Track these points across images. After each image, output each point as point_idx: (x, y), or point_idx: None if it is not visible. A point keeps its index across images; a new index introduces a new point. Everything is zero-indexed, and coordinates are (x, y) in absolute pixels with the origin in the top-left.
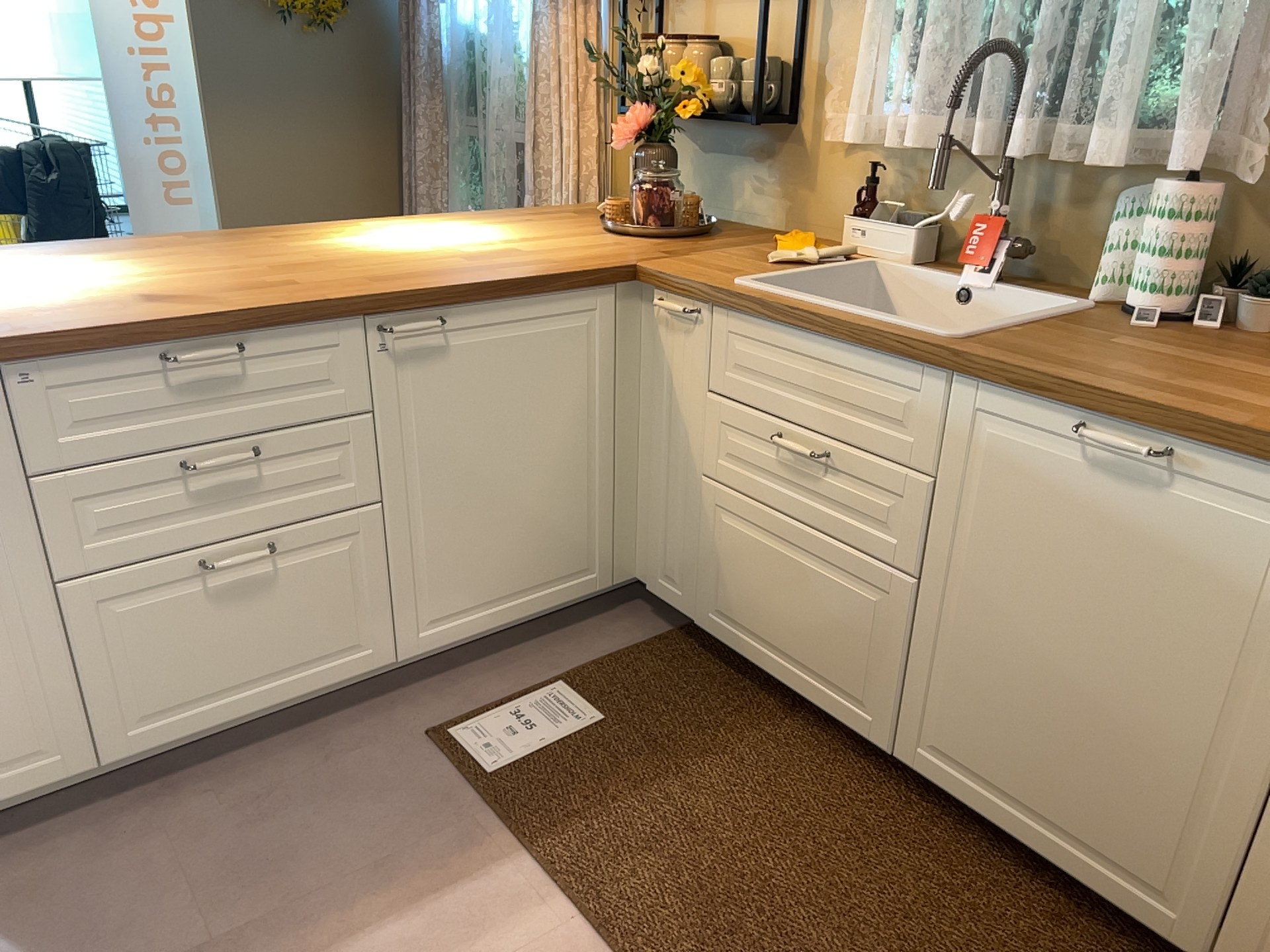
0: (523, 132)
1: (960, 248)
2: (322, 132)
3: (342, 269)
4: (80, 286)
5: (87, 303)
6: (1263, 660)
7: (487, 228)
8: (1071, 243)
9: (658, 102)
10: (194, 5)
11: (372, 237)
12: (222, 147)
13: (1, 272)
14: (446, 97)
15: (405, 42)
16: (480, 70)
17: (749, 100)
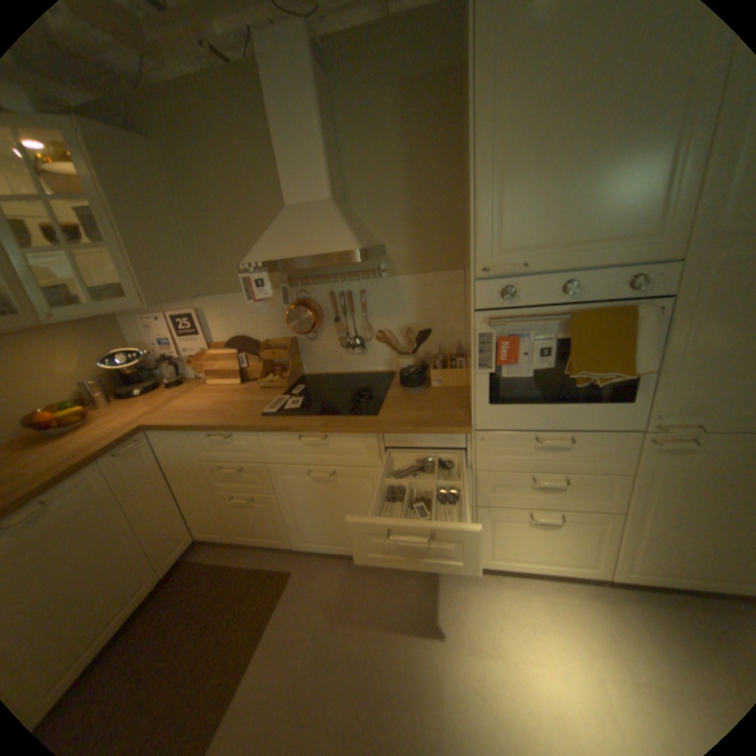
0: None
1: None
2: None
3: None
4: None
5: None
6: (110, 515)
7: None
8: None
9: None
10: None
11: None
12: None
13: None
14: None
15: None
16: None
17: None
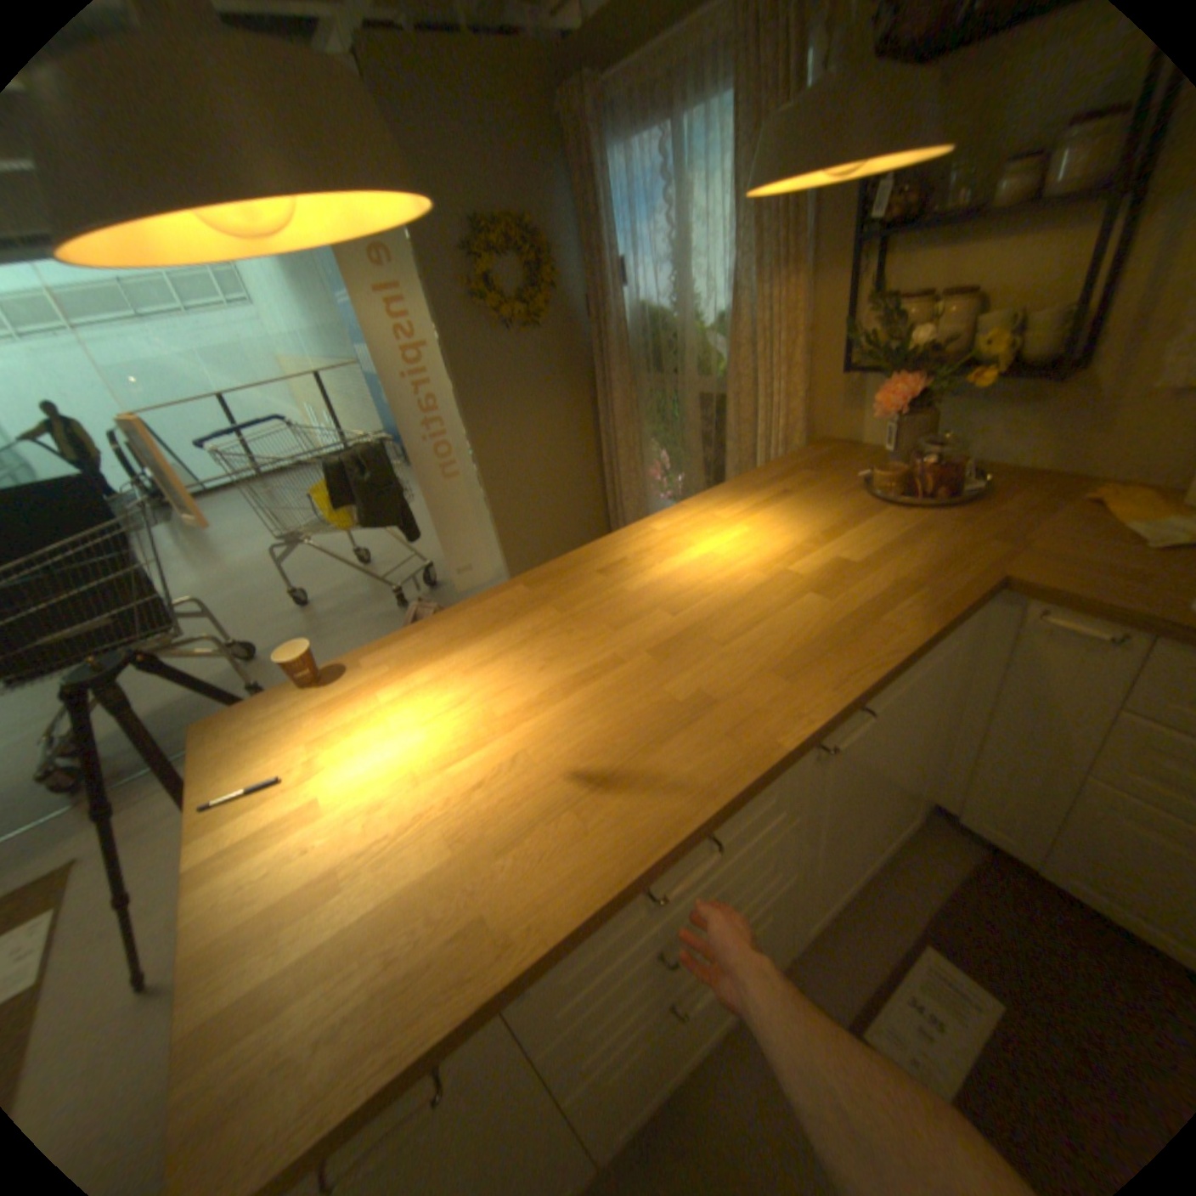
0: (709, 384)
1: None
2: (538, 404)
3: (722, 644)
4: (494, 745)
5: (528, 807)
6: None
7: (767, 515)
8: None
9: (935, 367)
10: (438, 329)
11: (682, 553)
12: (474, 434)
13: (401, 709)
14: (631, 361)
15: (588, 320)
16: (663, 337)
17: (1042, 347)
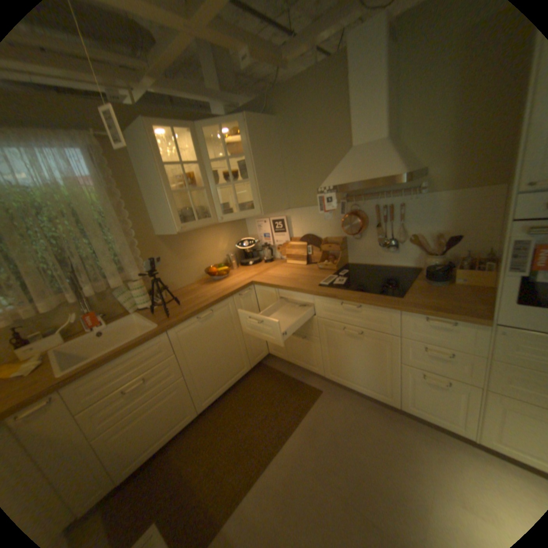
0: None
1: (69, 332)
2: None
3: None
4: None
5: None
6: (234, 325)
7: None
8: (107, 309)
9: None
10: None
11: None
12: None
13: None
14: None
15: None
16: None
17: None
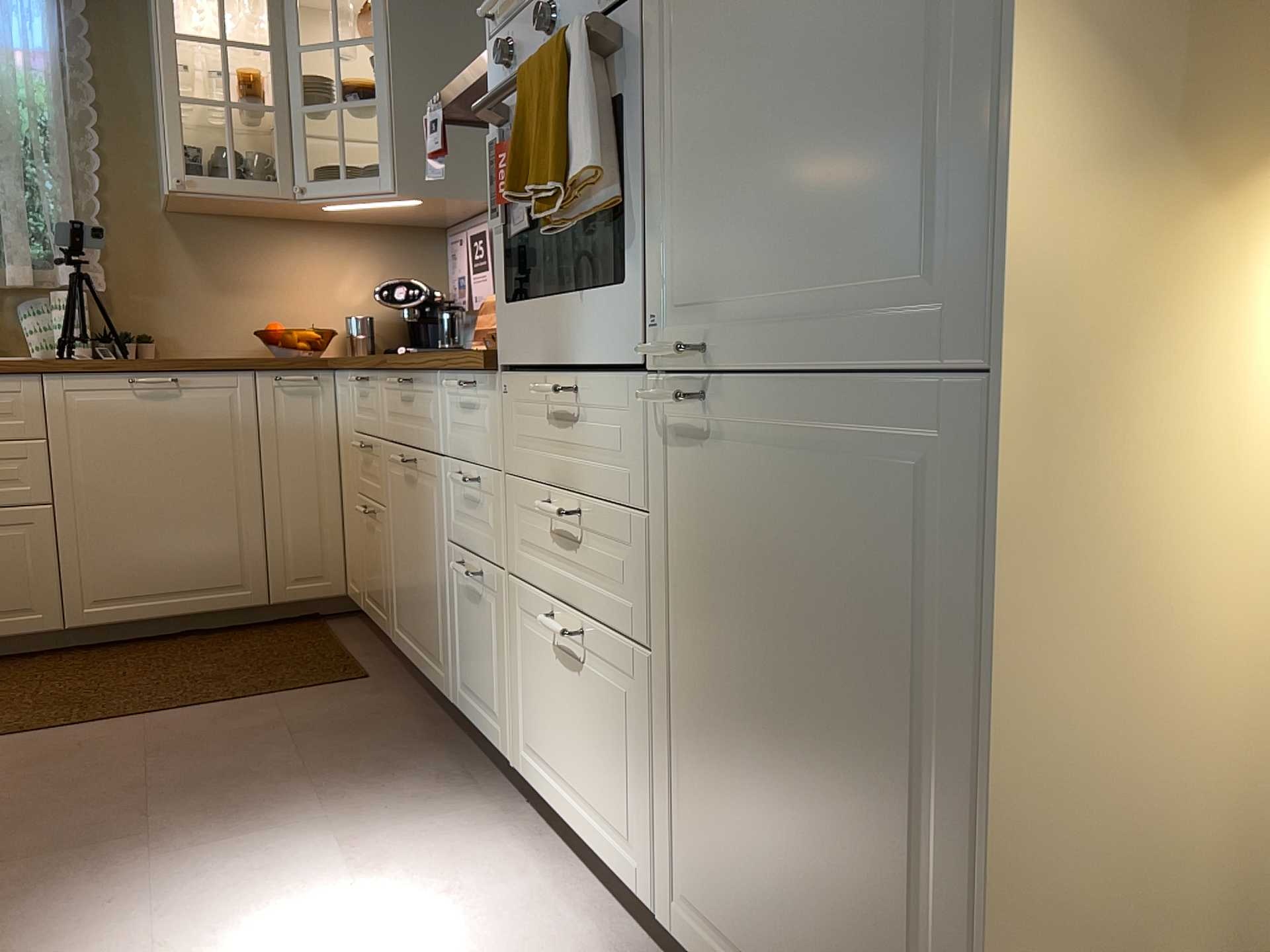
0: None
1: None
2: None
3: None
4: None
5: None
6: (241, 451)
7: None
8: None
9: None
10: None
11: None
12: None
13: None
14: None
15: None
16: None
17: None
